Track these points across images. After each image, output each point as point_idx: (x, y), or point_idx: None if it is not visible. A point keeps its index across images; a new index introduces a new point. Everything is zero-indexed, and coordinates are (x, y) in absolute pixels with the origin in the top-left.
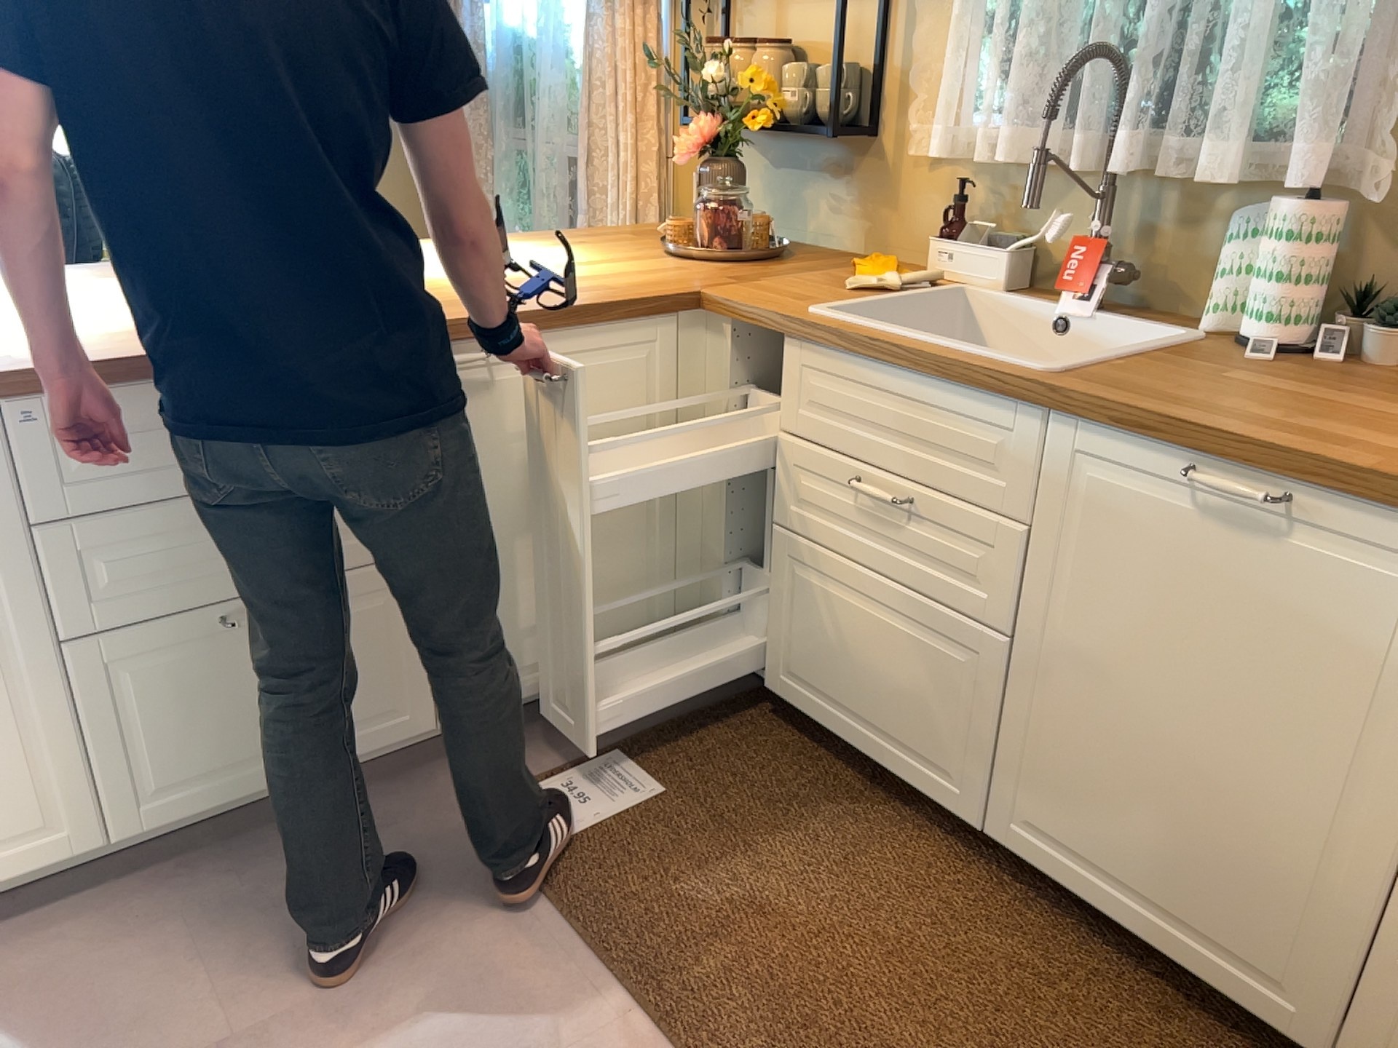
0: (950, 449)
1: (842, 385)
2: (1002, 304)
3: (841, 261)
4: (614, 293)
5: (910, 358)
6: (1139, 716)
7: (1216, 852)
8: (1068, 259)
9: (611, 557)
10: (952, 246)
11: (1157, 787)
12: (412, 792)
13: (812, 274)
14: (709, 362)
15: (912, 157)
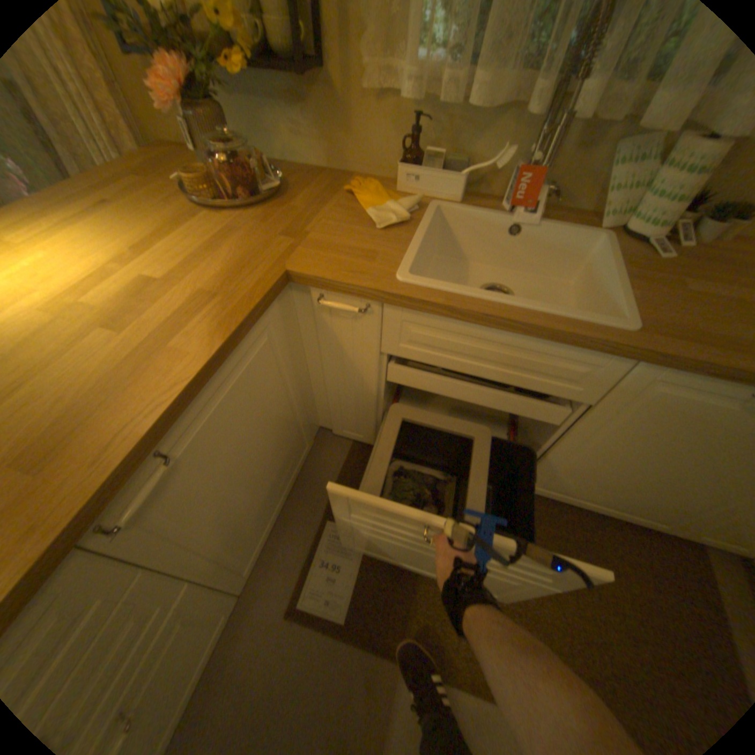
0: (542, 371)
1: (443, 334)
2: (471, 214)
3: (325, 180)
4: (225, 306)
5: (527, 327)
6: (638, 468)
7: (658, 500)
8: (522, 181)
9: (284, 447)
10: (420, 168)
11: (634, 485)
12: (244, 632)
13: (330, 206)
14: (300, 310)
15: (362, 84)
